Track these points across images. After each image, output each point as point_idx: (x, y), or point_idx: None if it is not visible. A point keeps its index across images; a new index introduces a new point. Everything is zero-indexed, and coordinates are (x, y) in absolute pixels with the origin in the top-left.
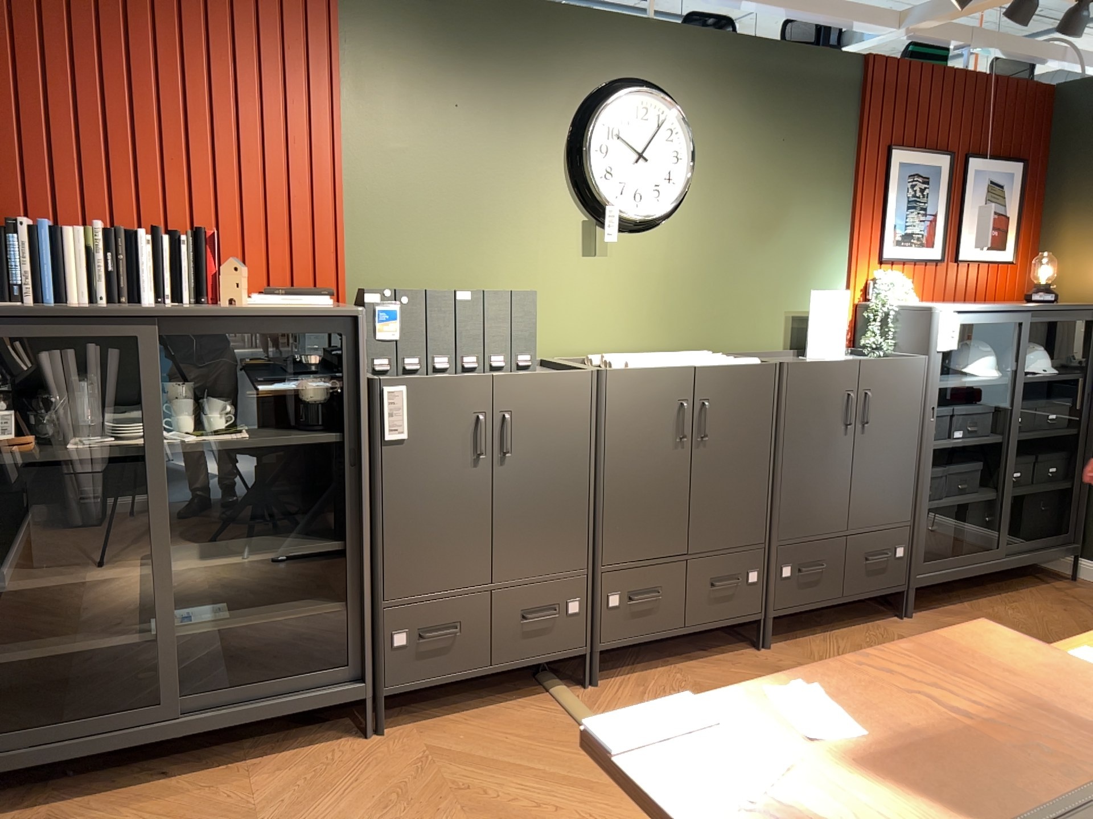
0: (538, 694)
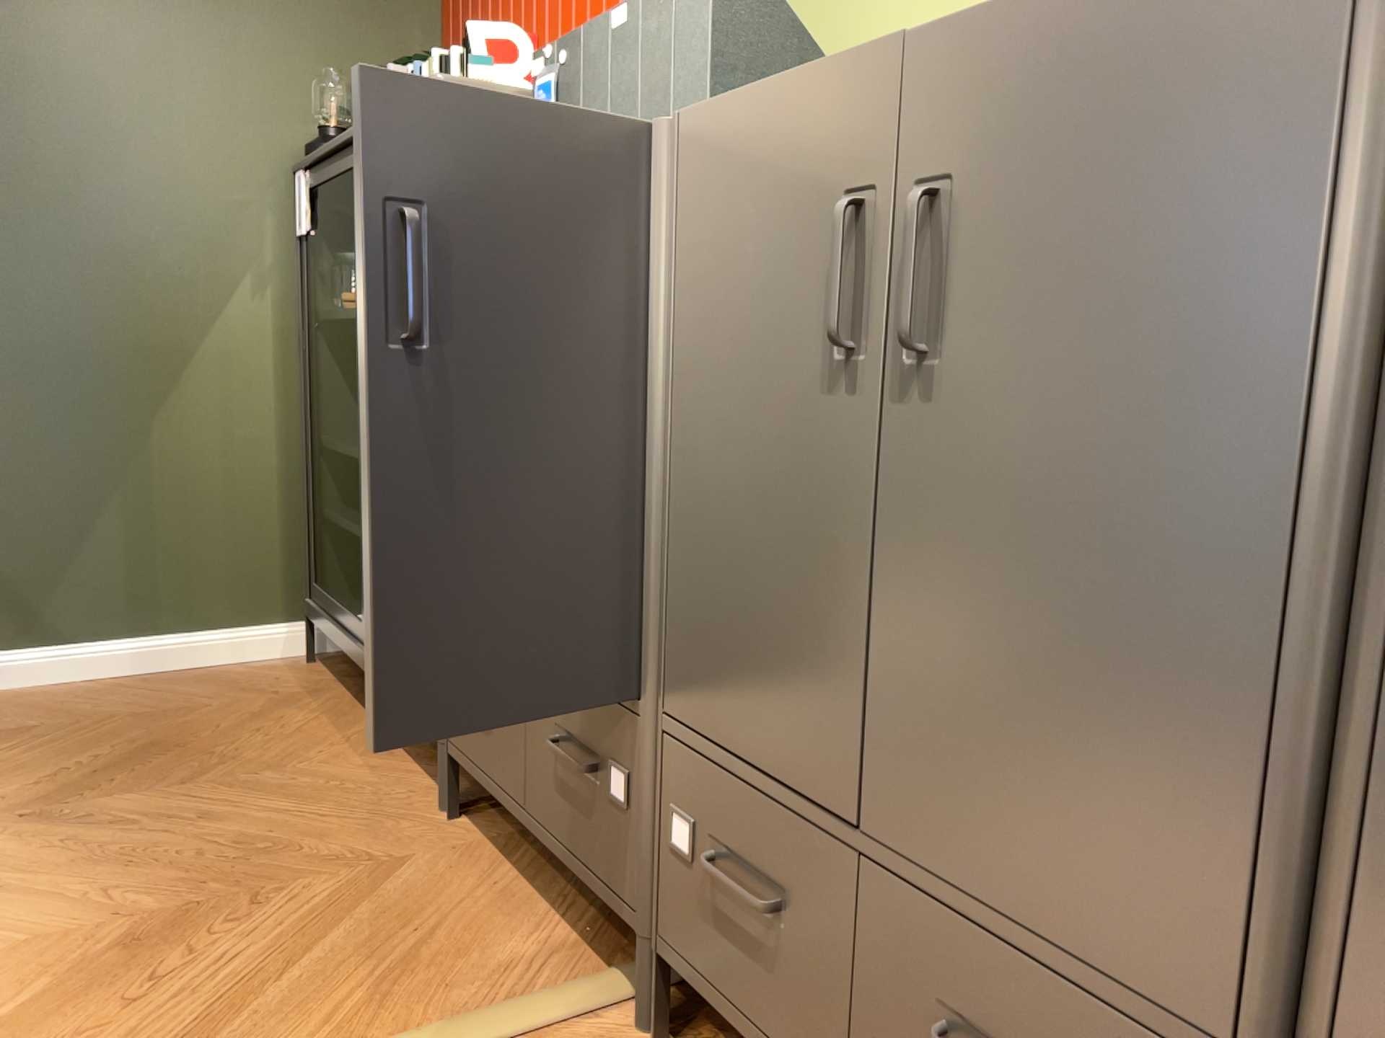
0: (604, 961)
